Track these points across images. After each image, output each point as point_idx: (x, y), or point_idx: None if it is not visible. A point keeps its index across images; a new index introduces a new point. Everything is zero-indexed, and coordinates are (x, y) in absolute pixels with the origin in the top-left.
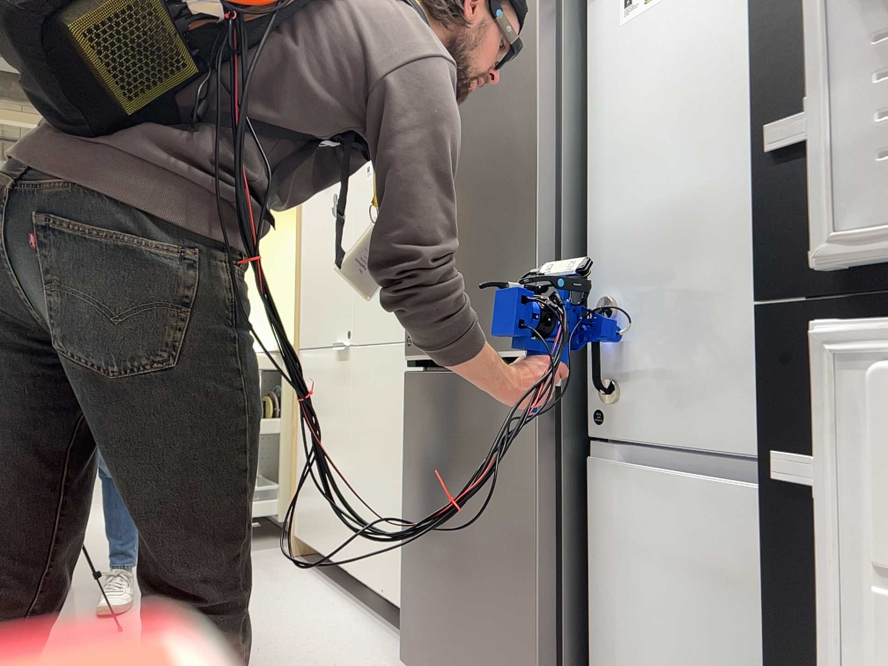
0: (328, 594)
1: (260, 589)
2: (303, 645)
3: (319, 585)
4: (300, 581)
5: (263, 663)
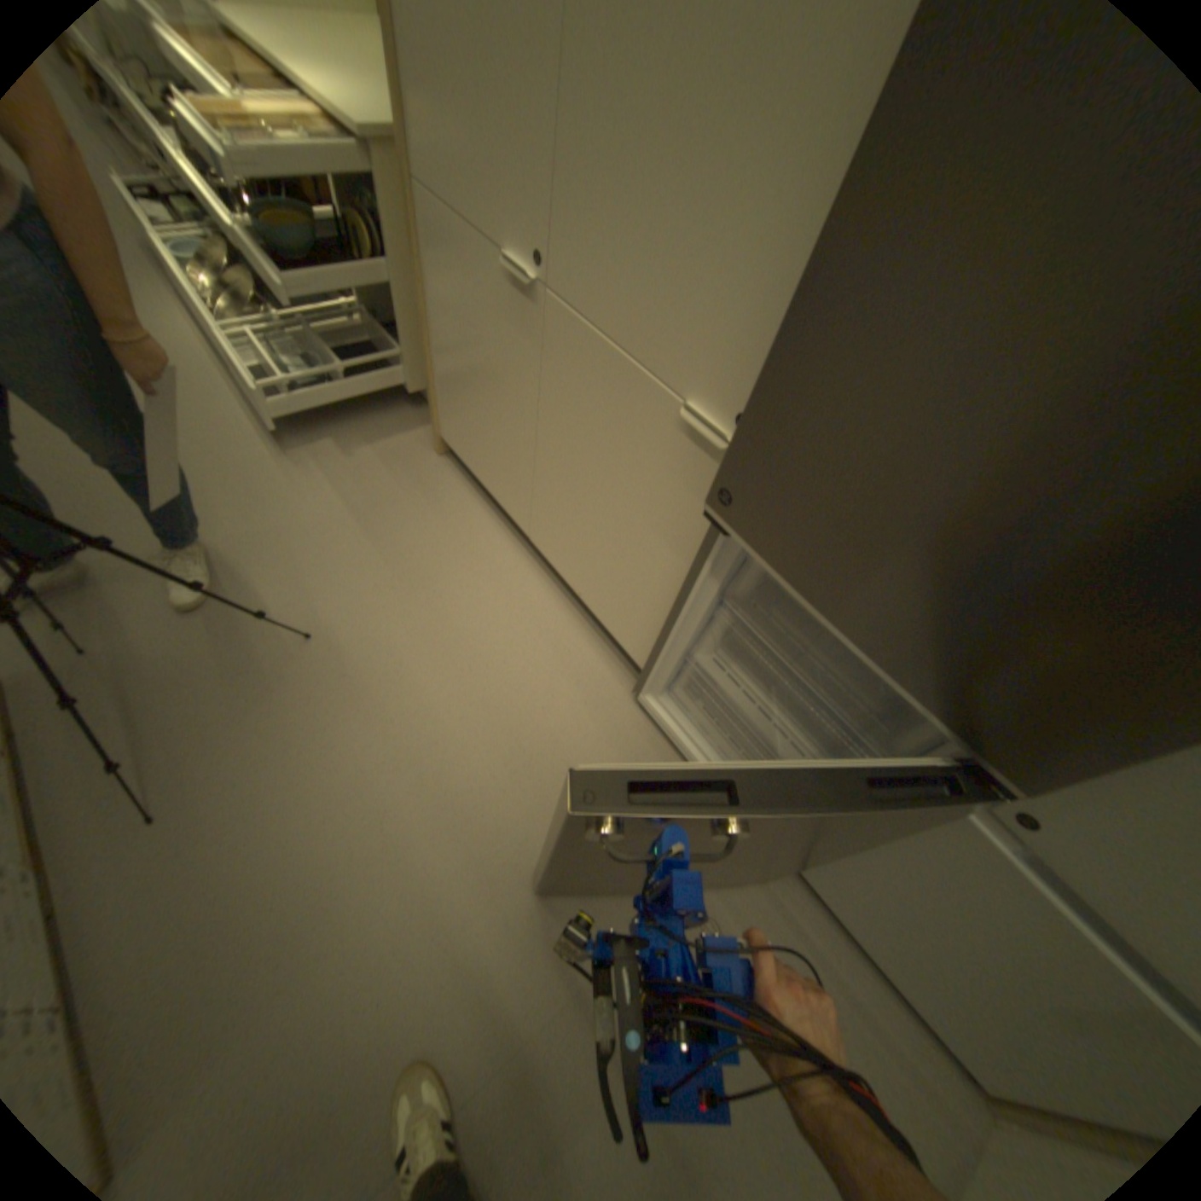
0: (504, 541)
1: (428, 528)
2: (509, 648)
3: (489, 521)
4: (466, 509)
5: (480, 686)
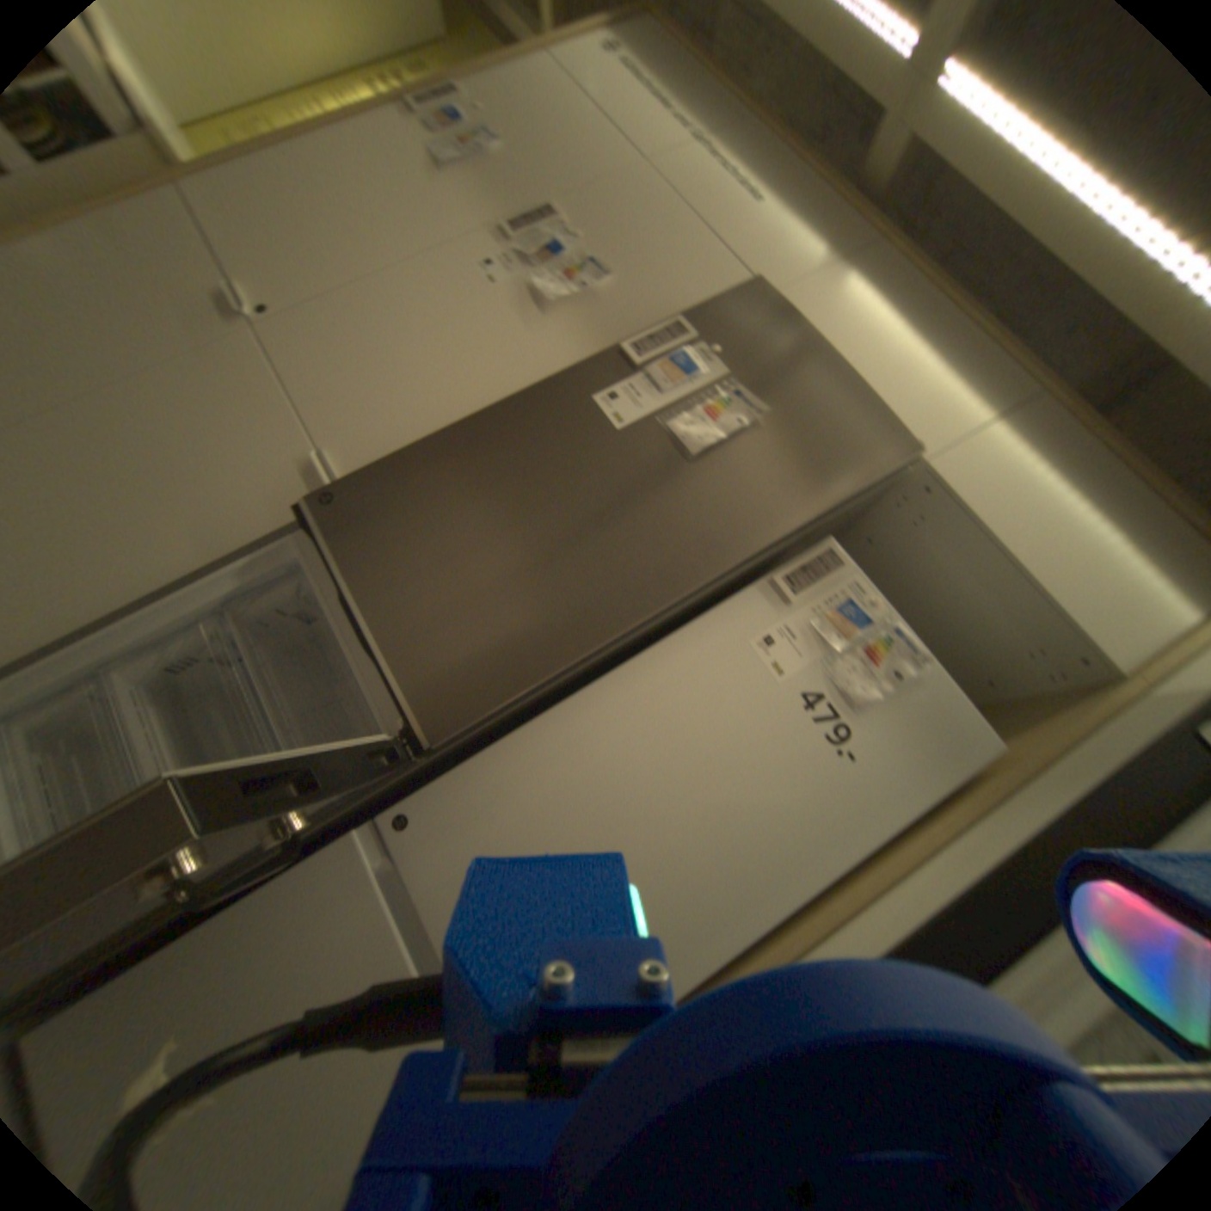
0: None
1: None
2: None
3: None
4: None
5: None
